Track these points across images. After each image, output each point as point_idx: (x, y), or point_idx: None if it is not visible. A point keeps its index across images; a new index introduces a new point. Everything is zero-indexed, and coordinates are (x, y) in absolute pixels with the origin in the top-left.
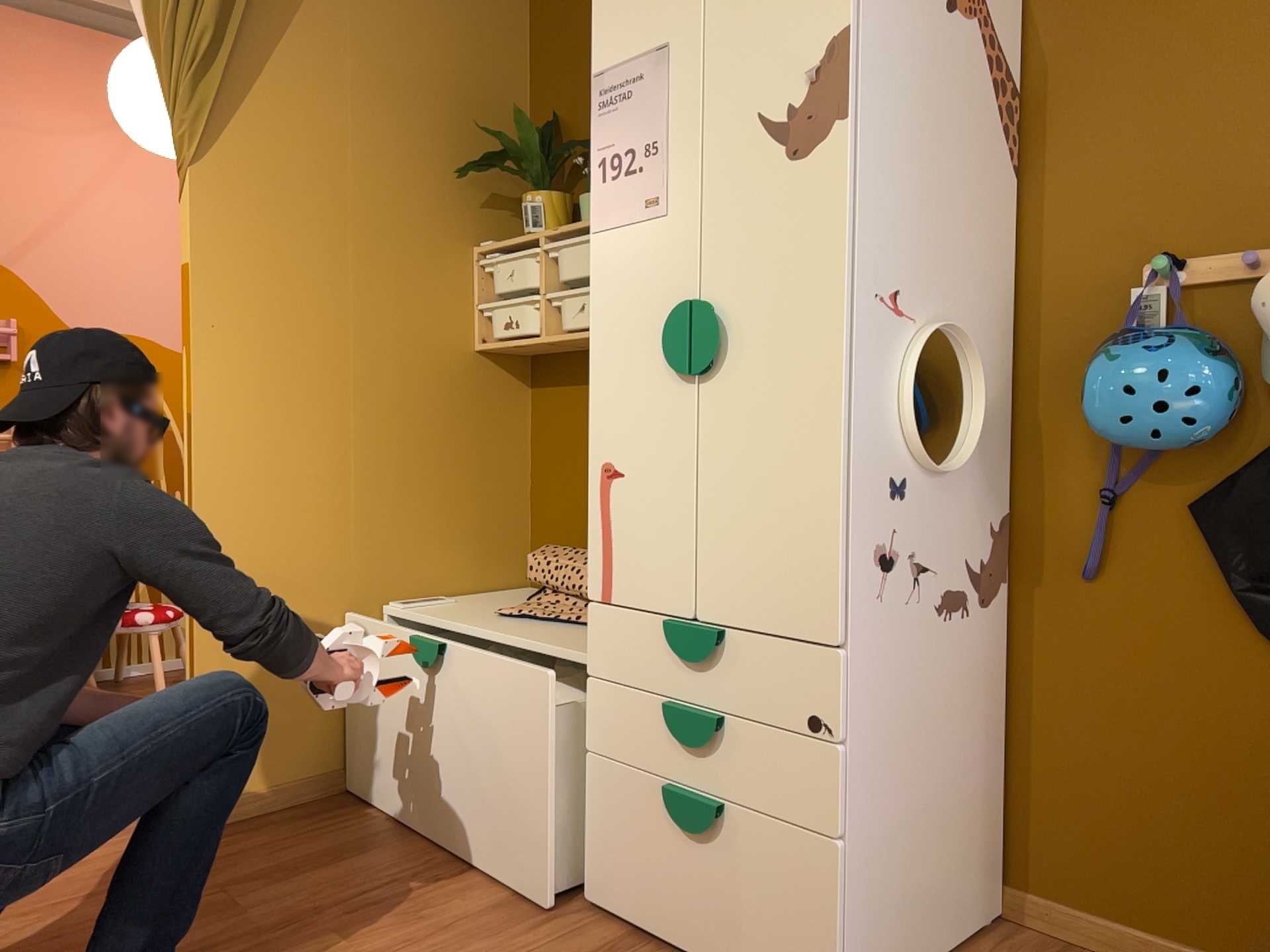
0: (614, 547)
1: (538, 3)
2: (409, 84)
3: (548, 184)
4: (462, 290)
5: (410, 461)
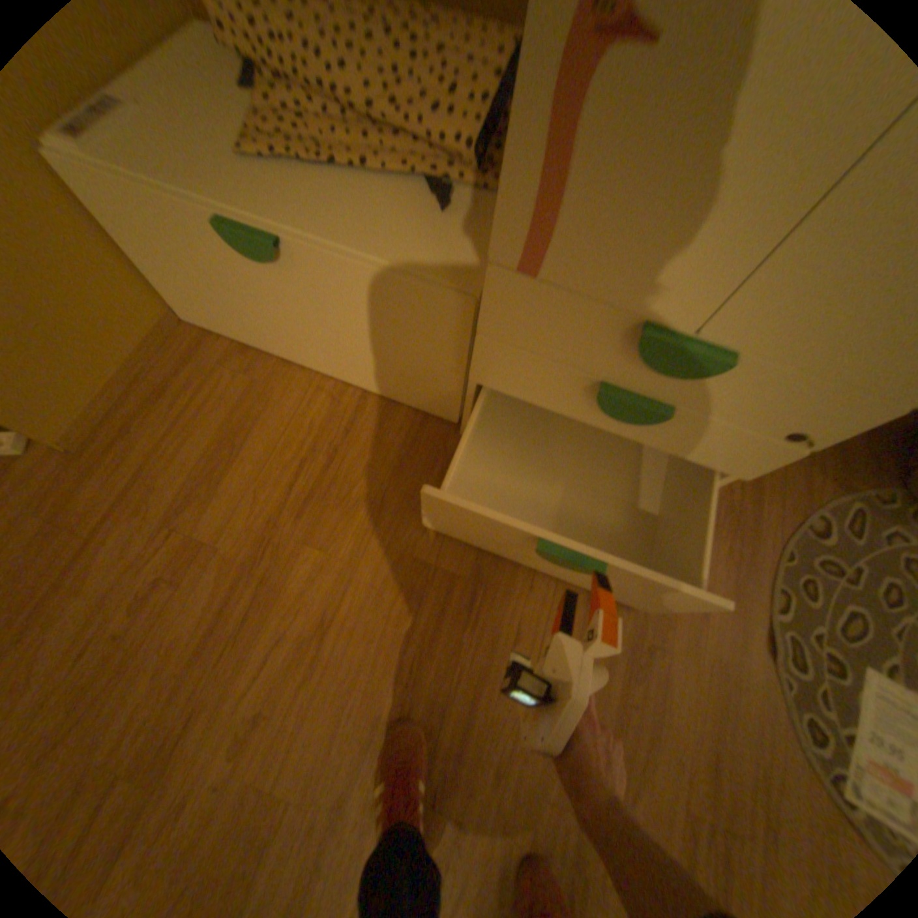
0: (569, 202)
1: None
2: None
3: None
4: None
5: None
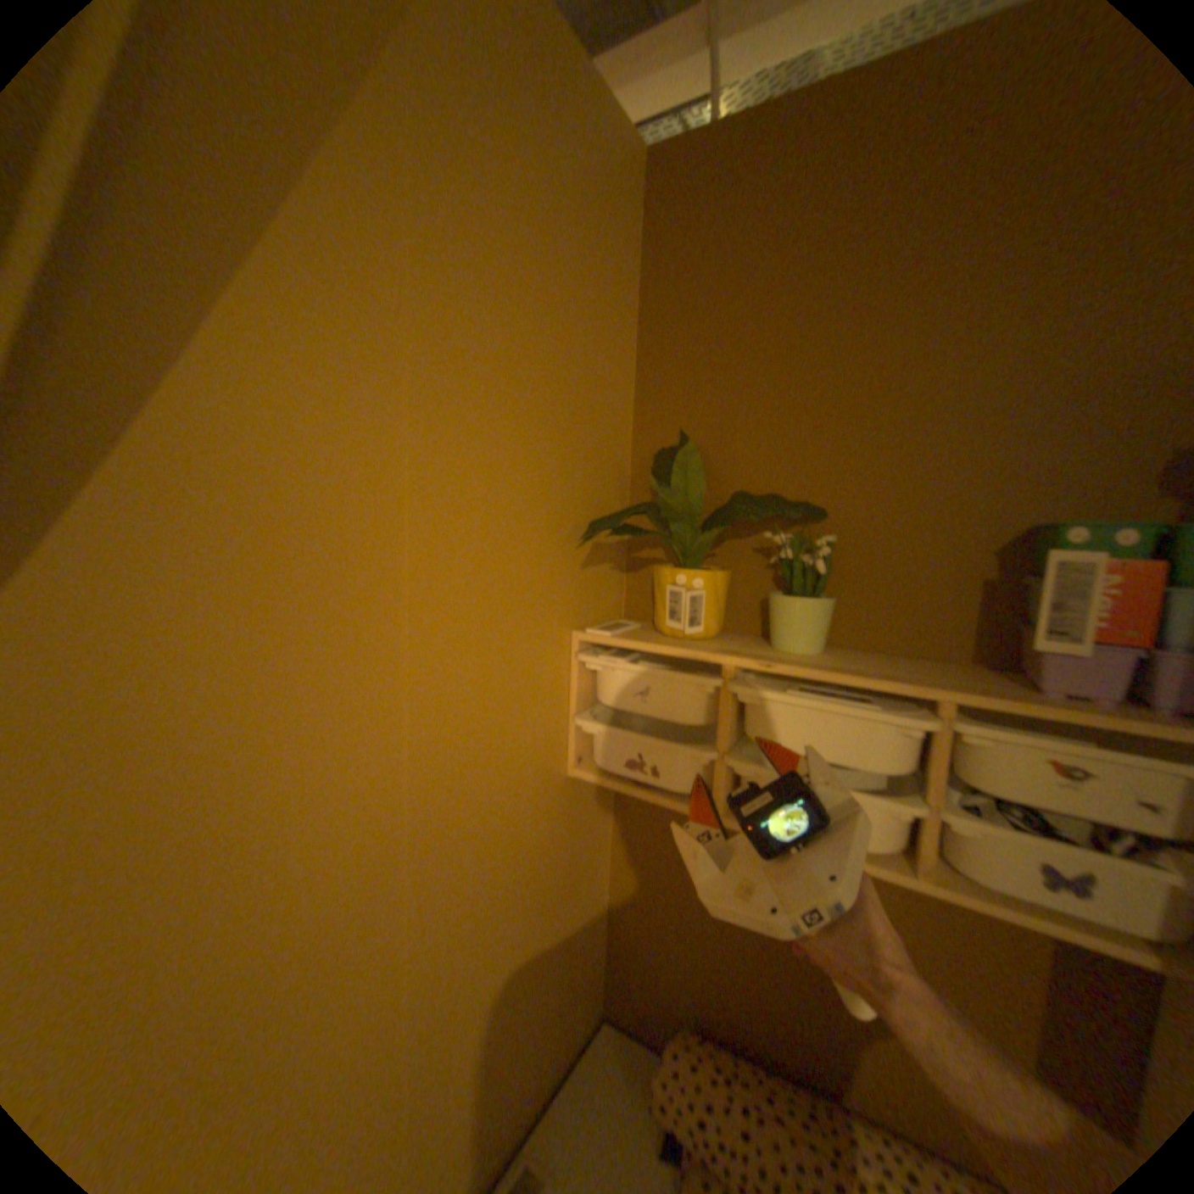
0: None
1: (657, 256)
2: (505, 375)
3: (704, 551)
4: (560, 696)
5: (492, 995)
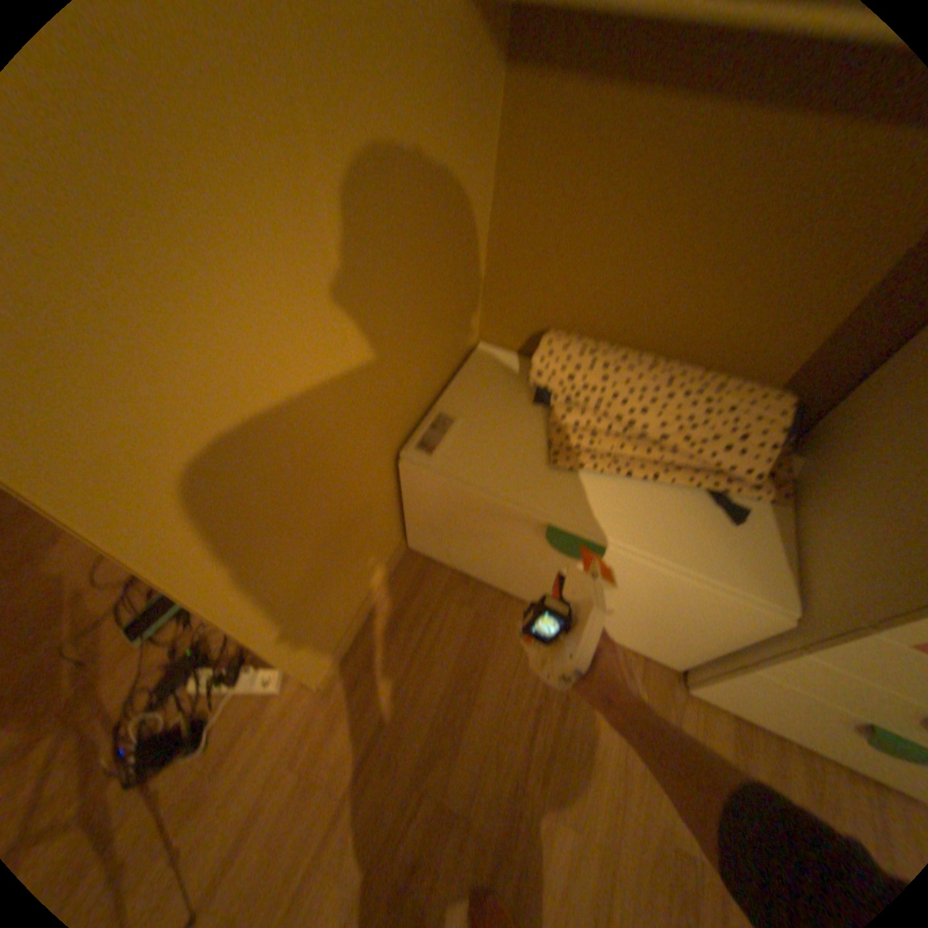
0: None
1: None
2: None
3: None
4: None
5: (405, 272)
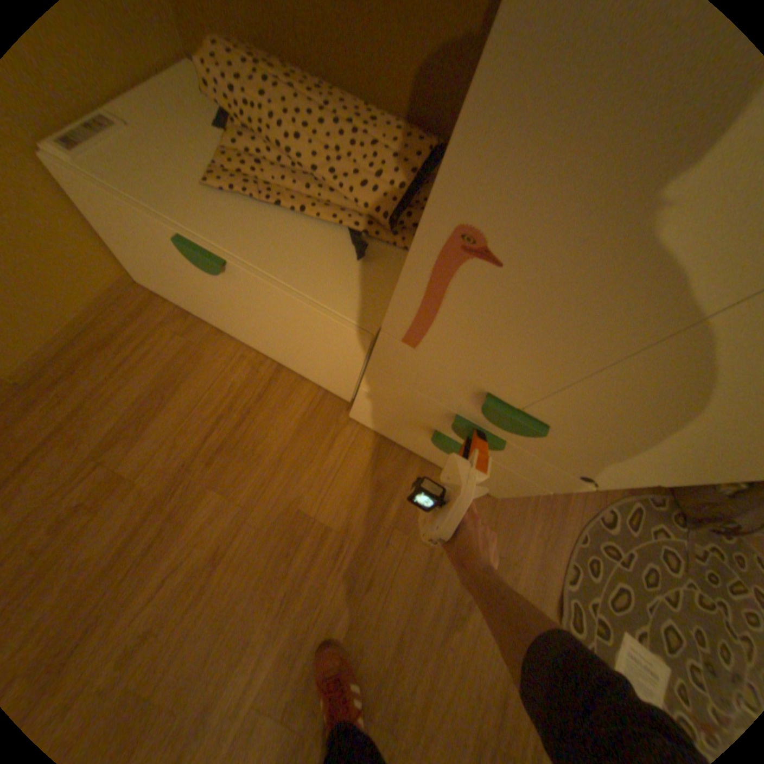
0: (441, 319)
1: None
2: None
3: None
4: None
5: None
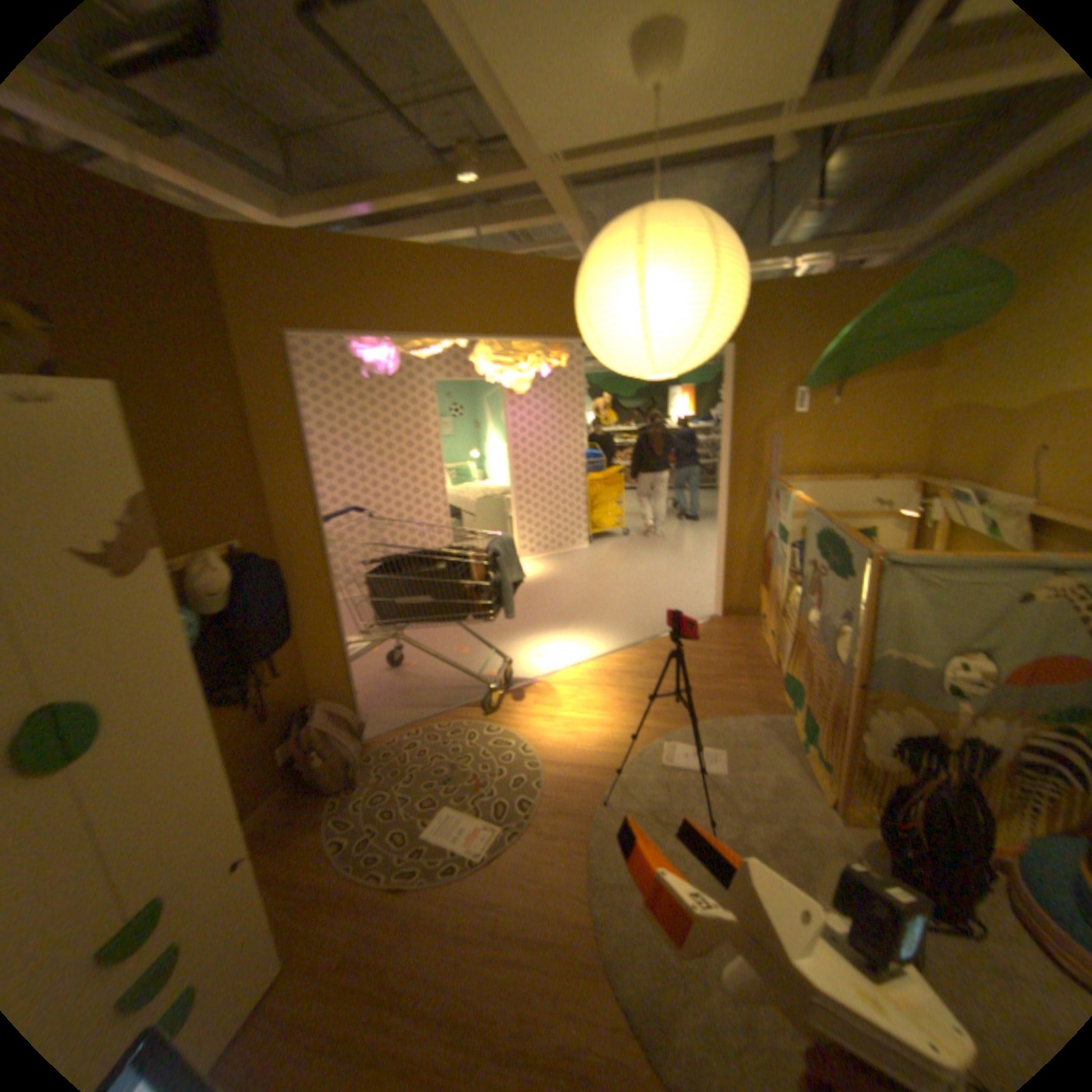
0: None
1: None
2: None
3: None
4: None
5: None
